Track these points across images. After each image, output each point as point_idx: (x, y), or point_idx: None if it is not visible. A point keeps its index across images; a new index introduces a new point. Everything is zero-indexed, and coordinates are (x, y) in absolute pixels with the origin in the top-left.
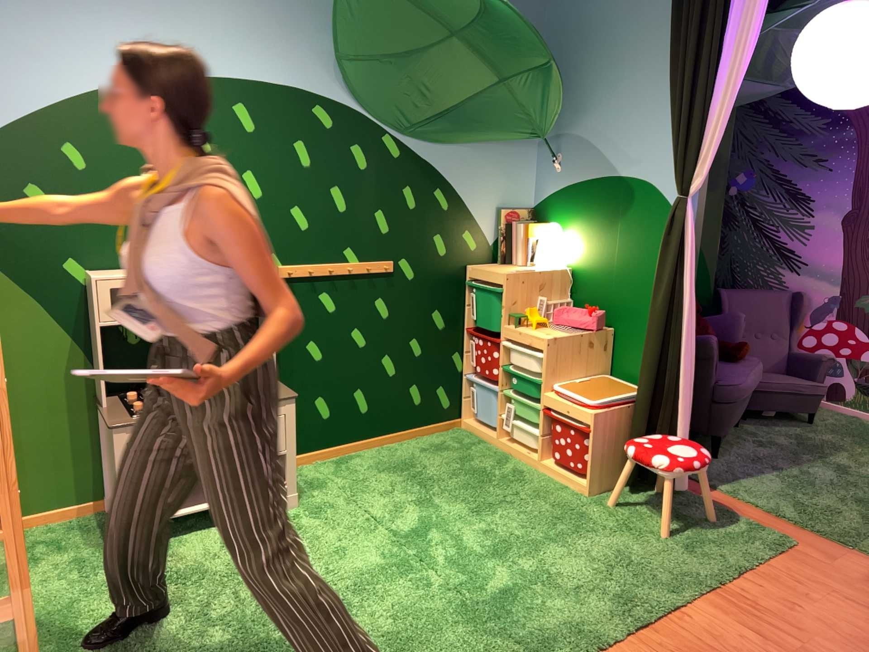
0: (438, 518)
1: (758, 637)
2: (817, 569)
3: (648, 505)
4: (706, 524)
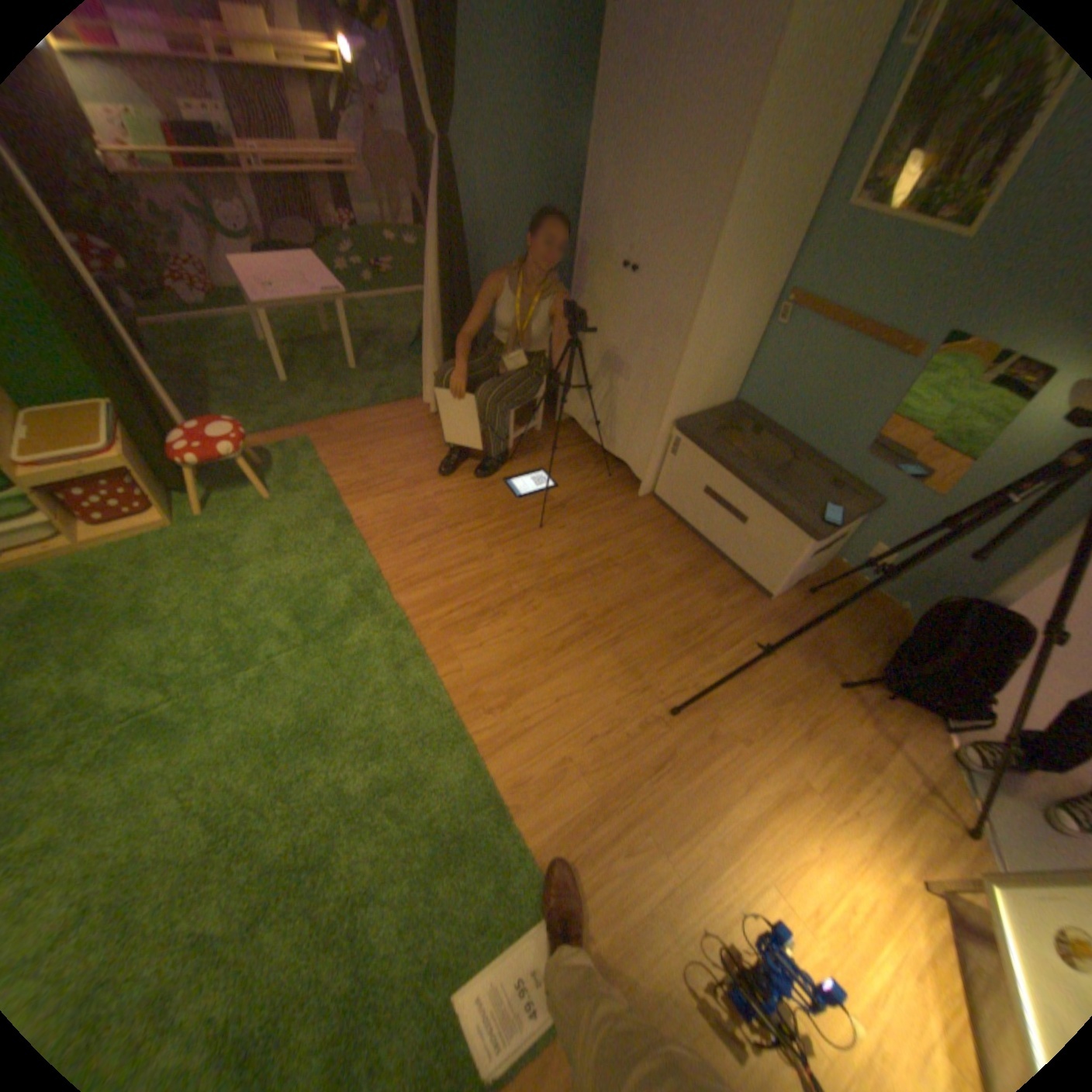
0: (127, 664)
1: (387, 495)
2: (336, 443)
3: (211, 491)
4: (261, 470)
